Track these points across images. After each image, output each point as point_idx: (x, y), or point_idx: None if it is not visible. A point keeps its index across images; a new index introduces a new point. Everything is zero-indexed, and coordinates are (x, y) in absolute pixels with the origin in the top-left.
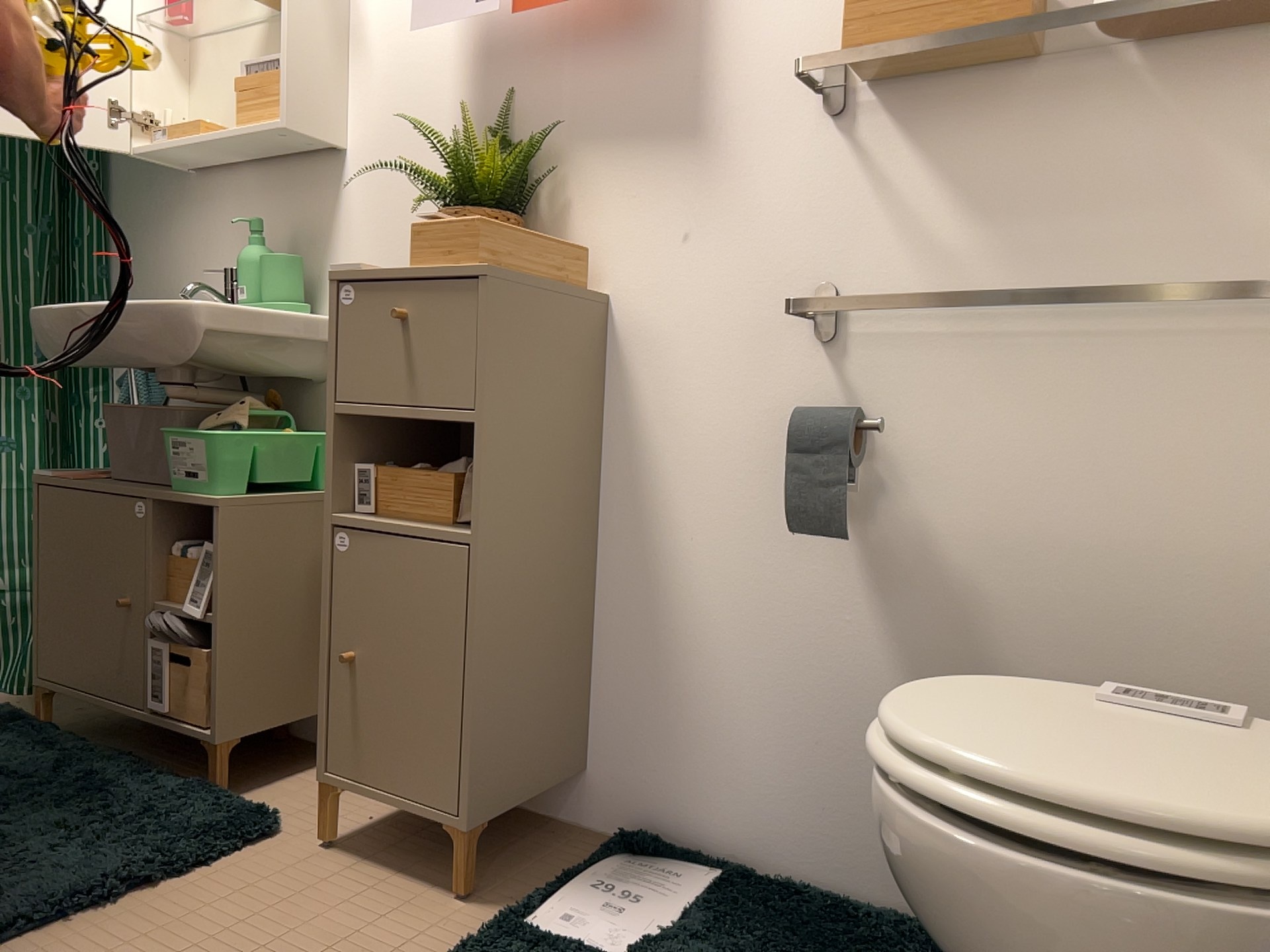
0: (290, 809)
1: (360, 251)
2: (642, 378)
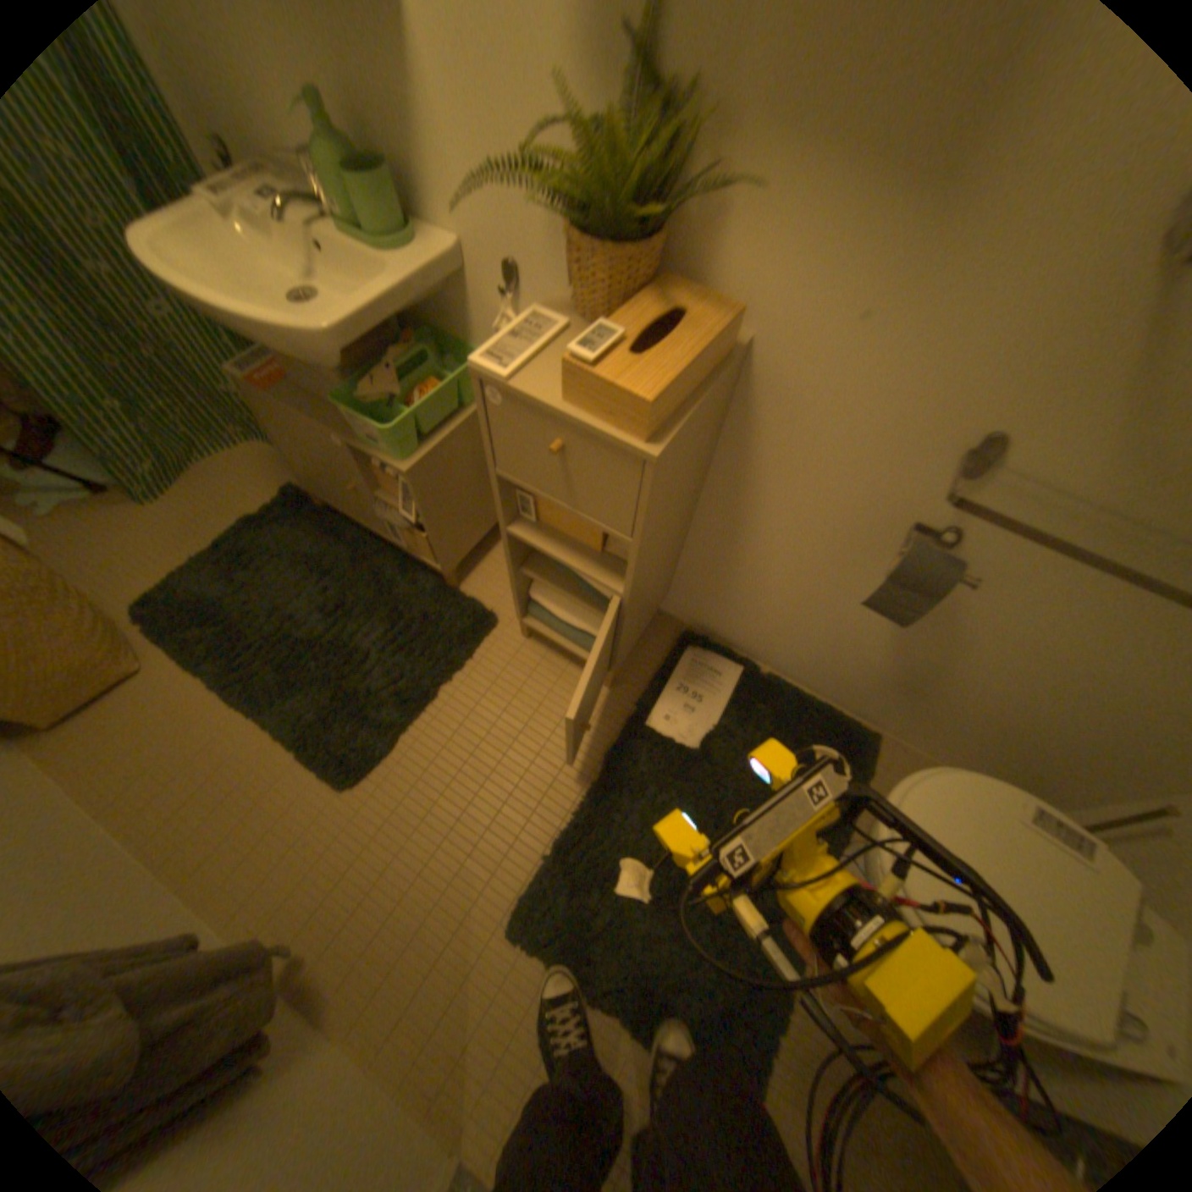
0: (495, 605)
1: (445, 151)
2: (766, 425)
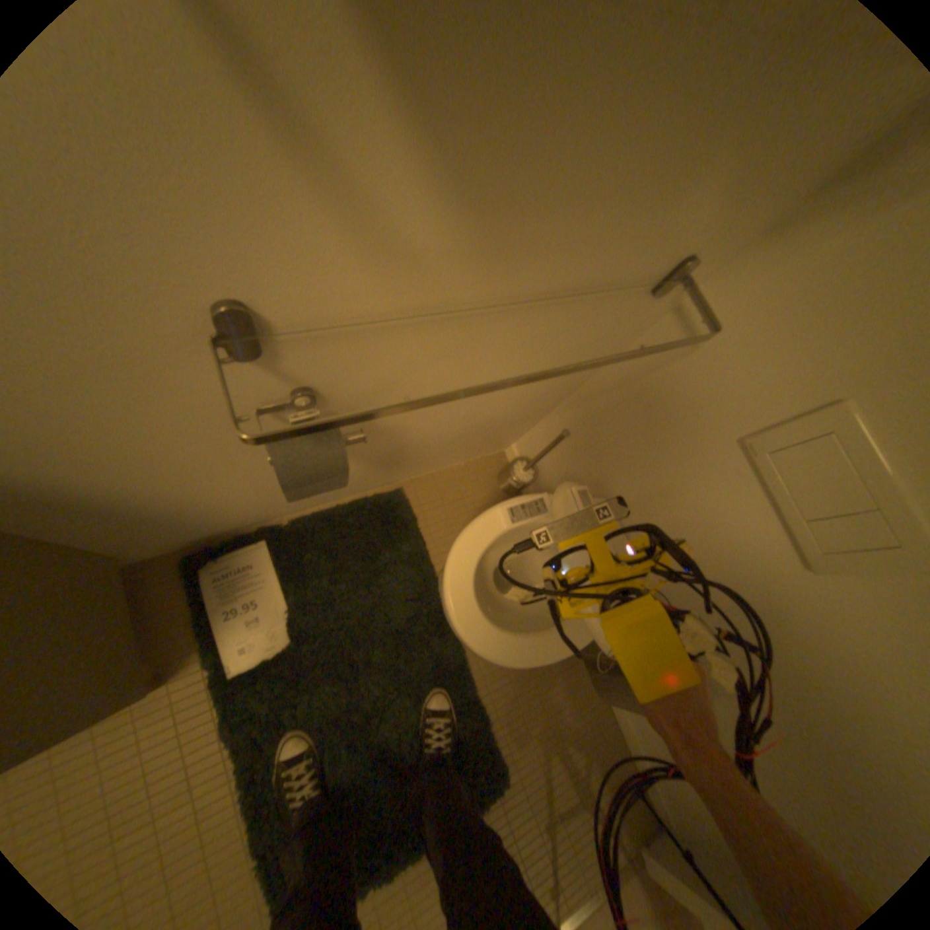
0: None
1: None
2: None
